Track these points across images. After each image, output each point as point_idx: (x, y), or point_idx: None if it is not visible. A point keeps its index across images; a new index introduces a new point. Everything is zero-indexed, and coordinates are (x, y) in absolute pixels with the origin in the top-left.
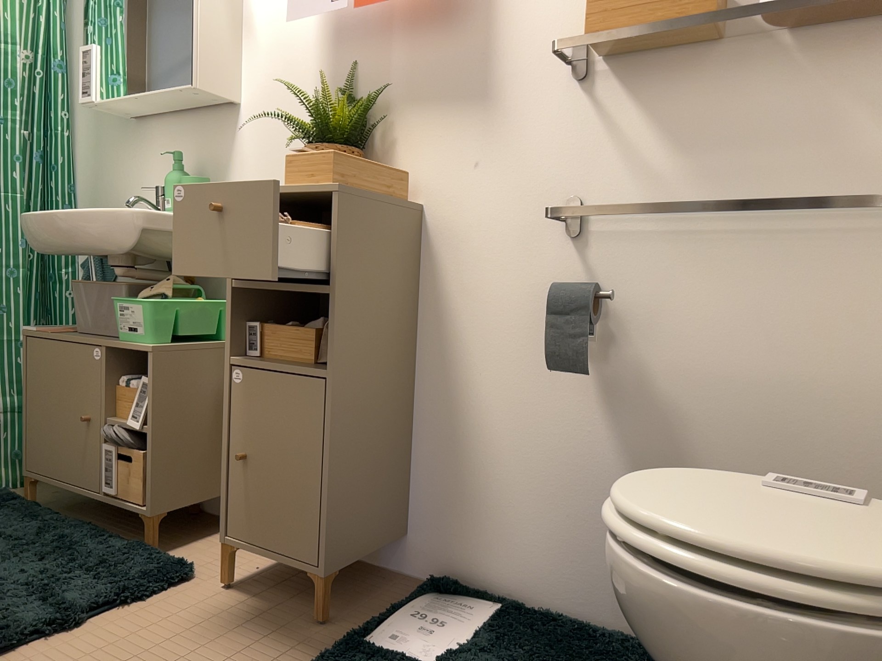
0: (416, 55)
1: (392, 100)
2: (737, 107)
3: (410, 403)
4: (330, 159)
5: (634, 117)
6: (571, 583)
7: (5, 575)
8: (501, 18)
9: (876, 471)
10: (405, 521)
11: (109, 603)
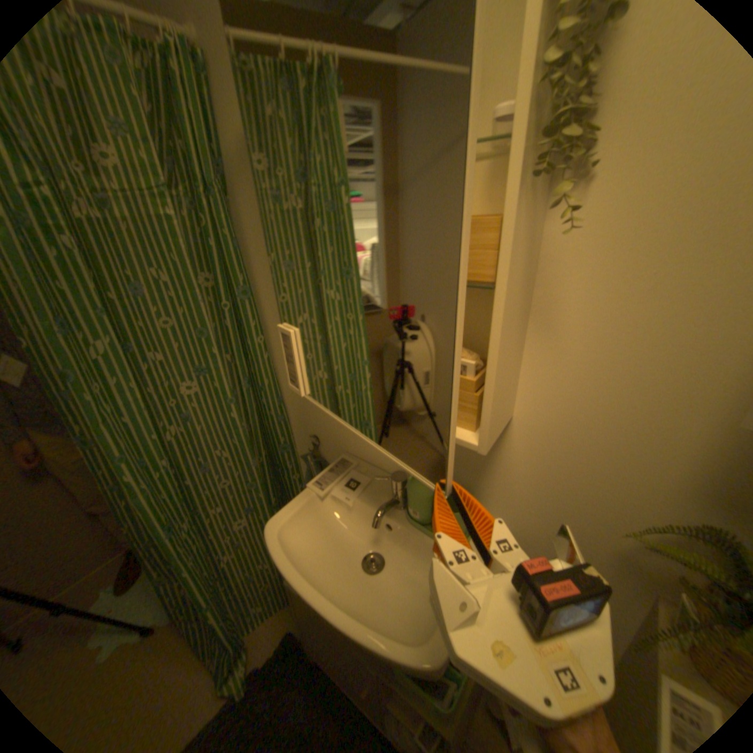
0: None
1: None
2: None
3: None
4: None
5: None
6: None
7: None
8: None
9: None
10: None
11: None
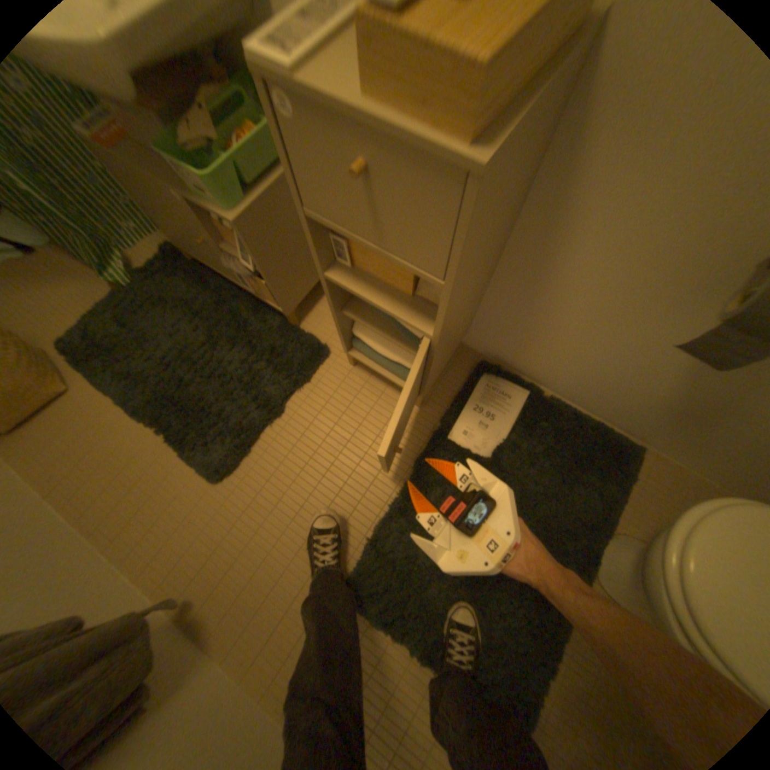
0: None
1: None
2: None
3: (495, 270)
4: (480, 78)
5: None
6: (584, 394)
7: (223, 368)
8: None
9: None
10: (471, 327)
11: (295, 395)
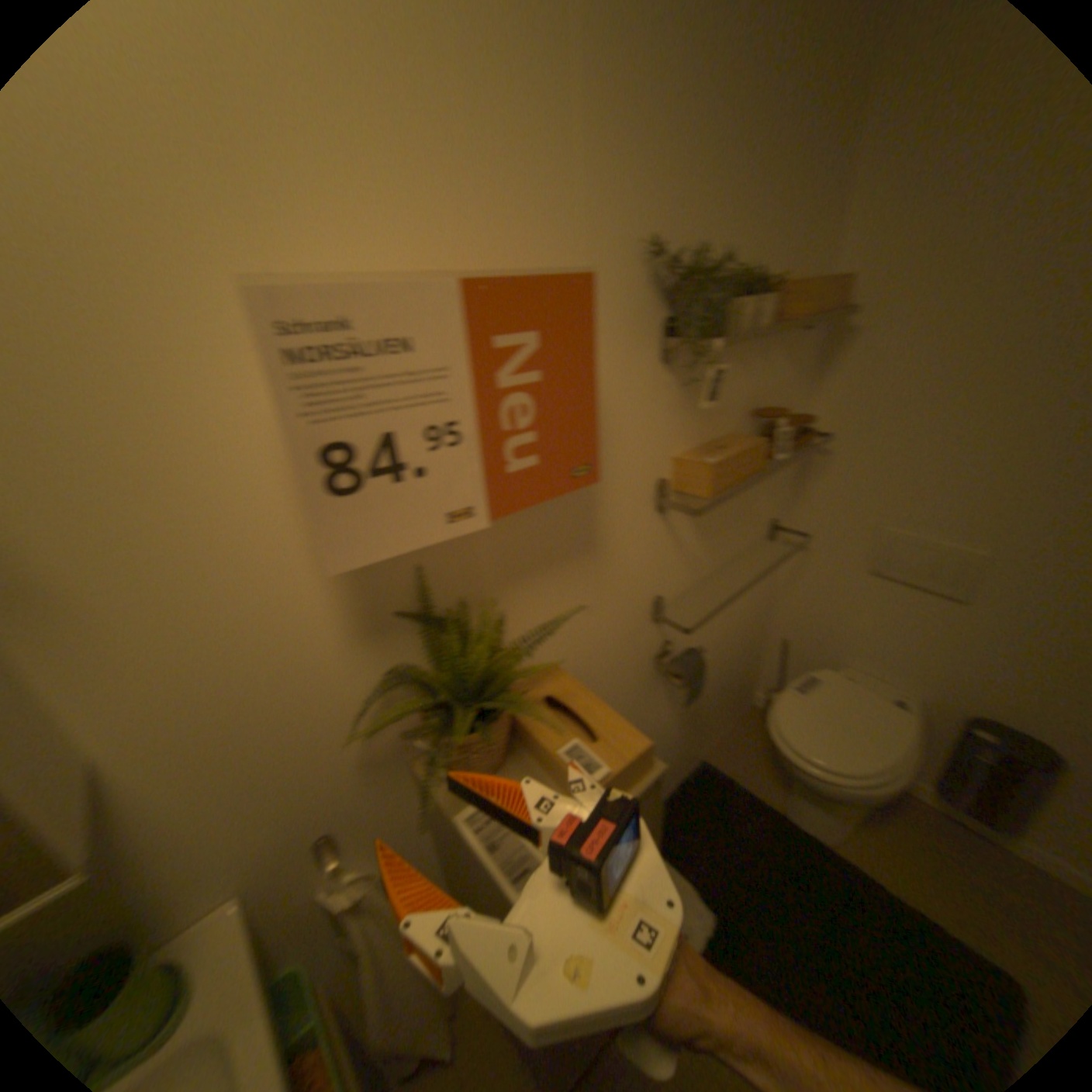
0: (513, 529)
1: (490, 591)
2: (727, 506)
3: None
4: (648, 751)
5: (687, 528)
6: None
7: None
8: (602, 468)
9: (747, 642)
10: None
11: None
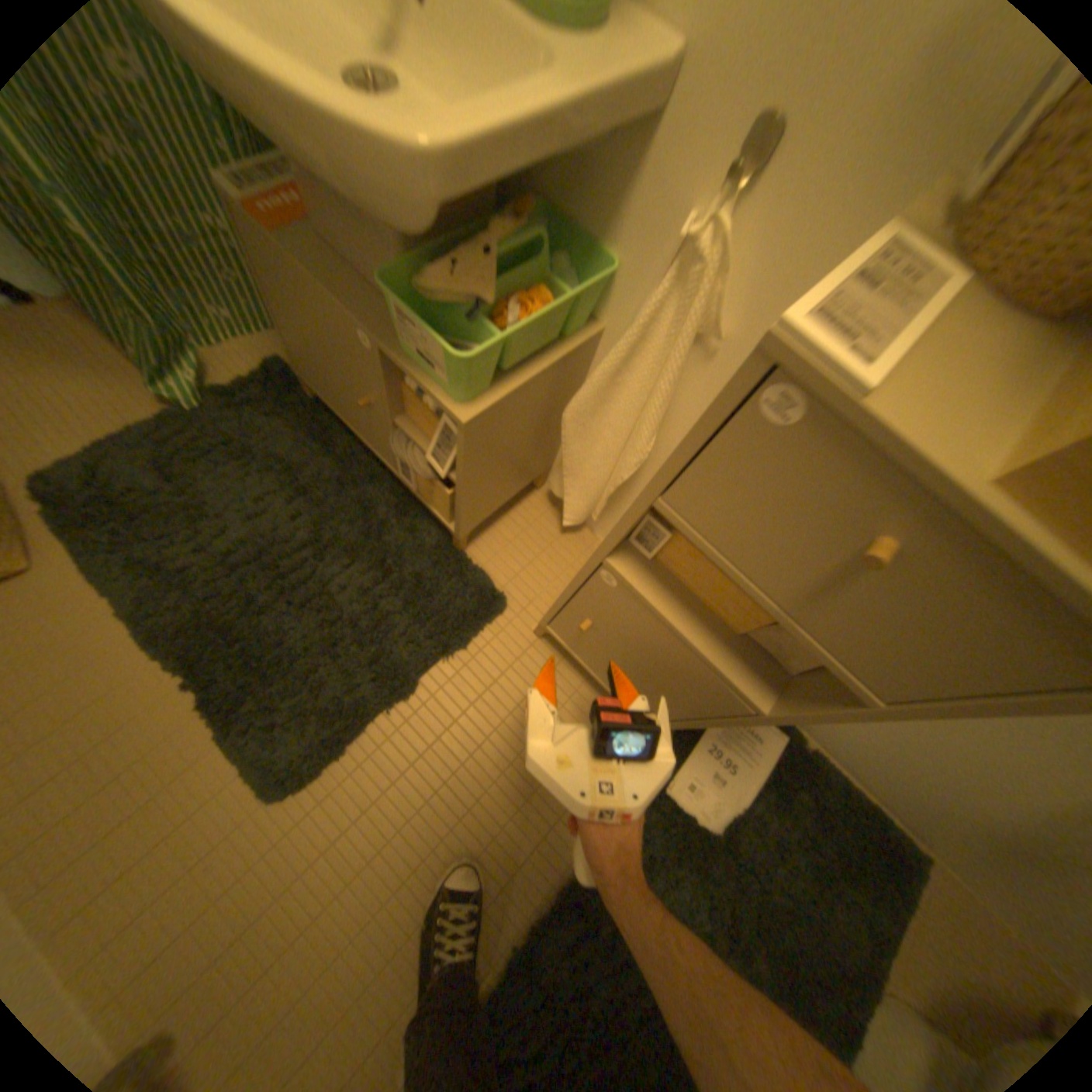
0: None
1: None
2: None
3: None
4: None
5: None
6: (871, 766)
7: (328, 594)
8: None
9: None
10: None
11: (439, 667)
